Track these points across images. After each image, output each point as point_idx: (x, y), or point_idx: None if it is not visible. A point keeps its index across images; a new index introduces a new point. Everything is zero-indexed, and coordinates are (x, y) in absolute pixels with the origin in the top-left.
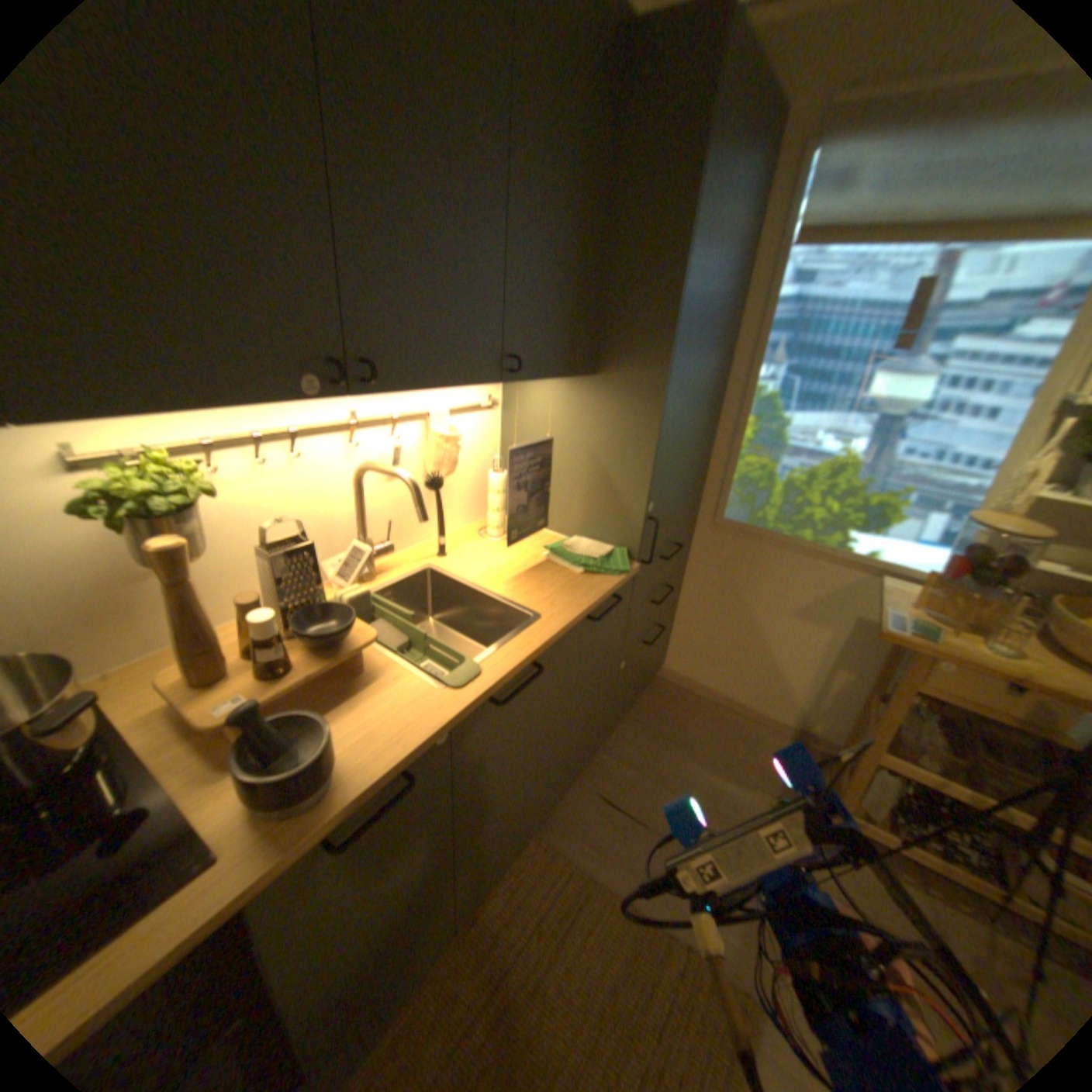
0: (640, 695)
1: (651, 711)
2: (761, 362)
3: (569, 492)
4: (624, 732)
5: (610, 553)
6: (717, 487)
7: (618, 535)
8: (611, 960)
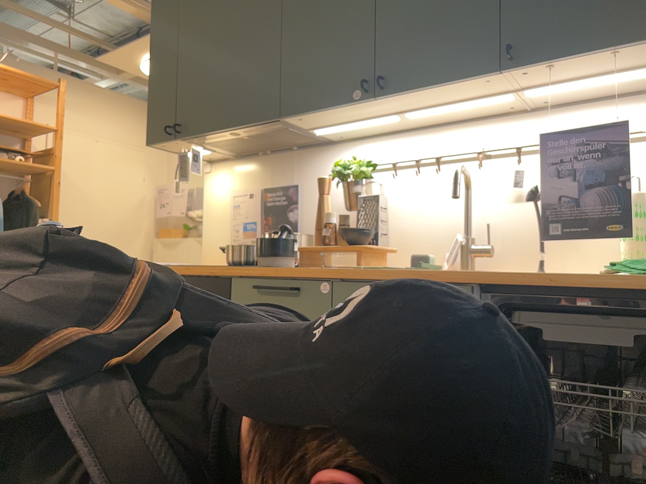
0: None
1: None
2: None
3: None
4: None
5: None
6: None
7: None
8: None
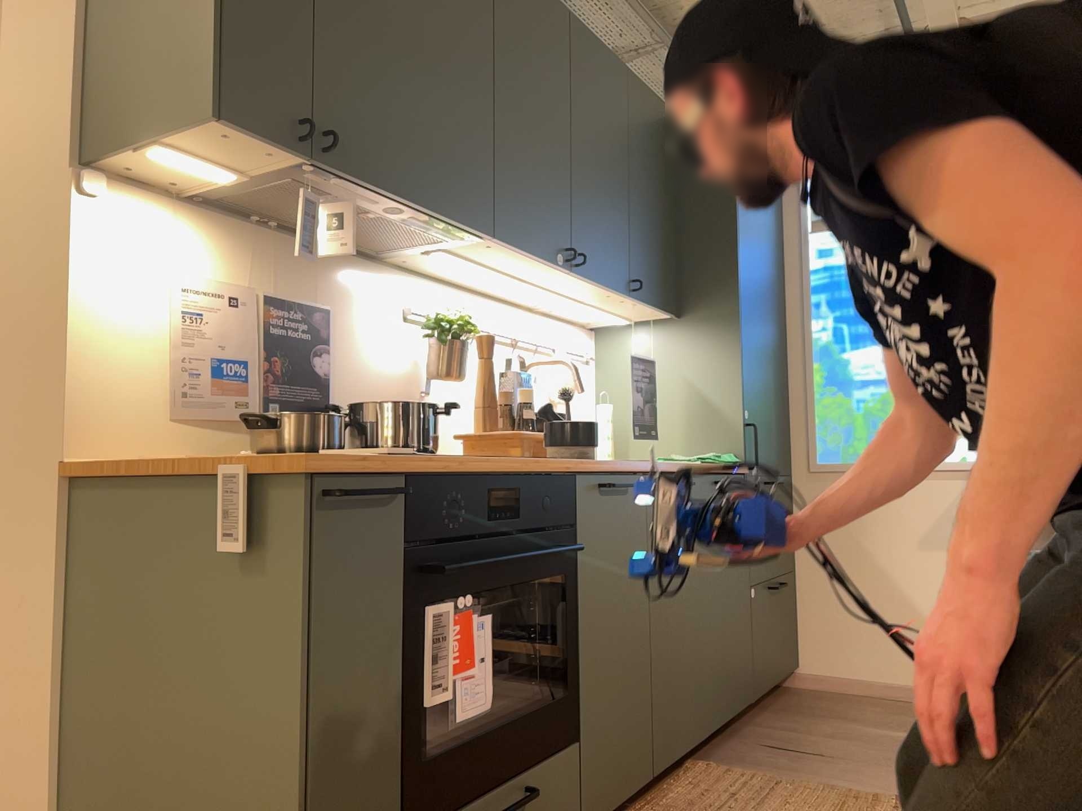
0: (781, 696)
1: (798, 703)
2: (812, 317)
3: (671, 418)
4: (773, 714)
5: (721, 455)
6: (804, 434)
7: (724, 443)
8: (819, 805)
